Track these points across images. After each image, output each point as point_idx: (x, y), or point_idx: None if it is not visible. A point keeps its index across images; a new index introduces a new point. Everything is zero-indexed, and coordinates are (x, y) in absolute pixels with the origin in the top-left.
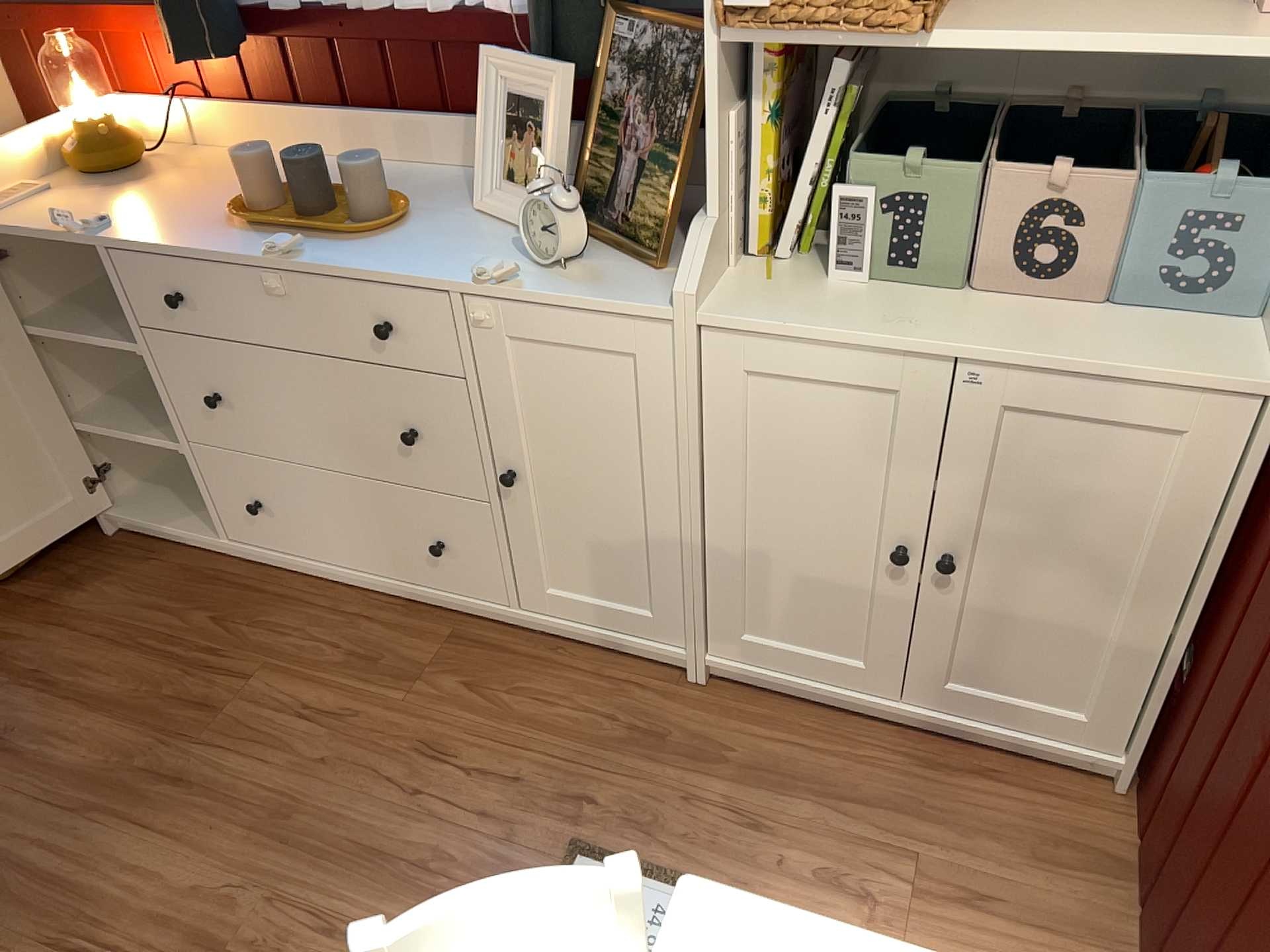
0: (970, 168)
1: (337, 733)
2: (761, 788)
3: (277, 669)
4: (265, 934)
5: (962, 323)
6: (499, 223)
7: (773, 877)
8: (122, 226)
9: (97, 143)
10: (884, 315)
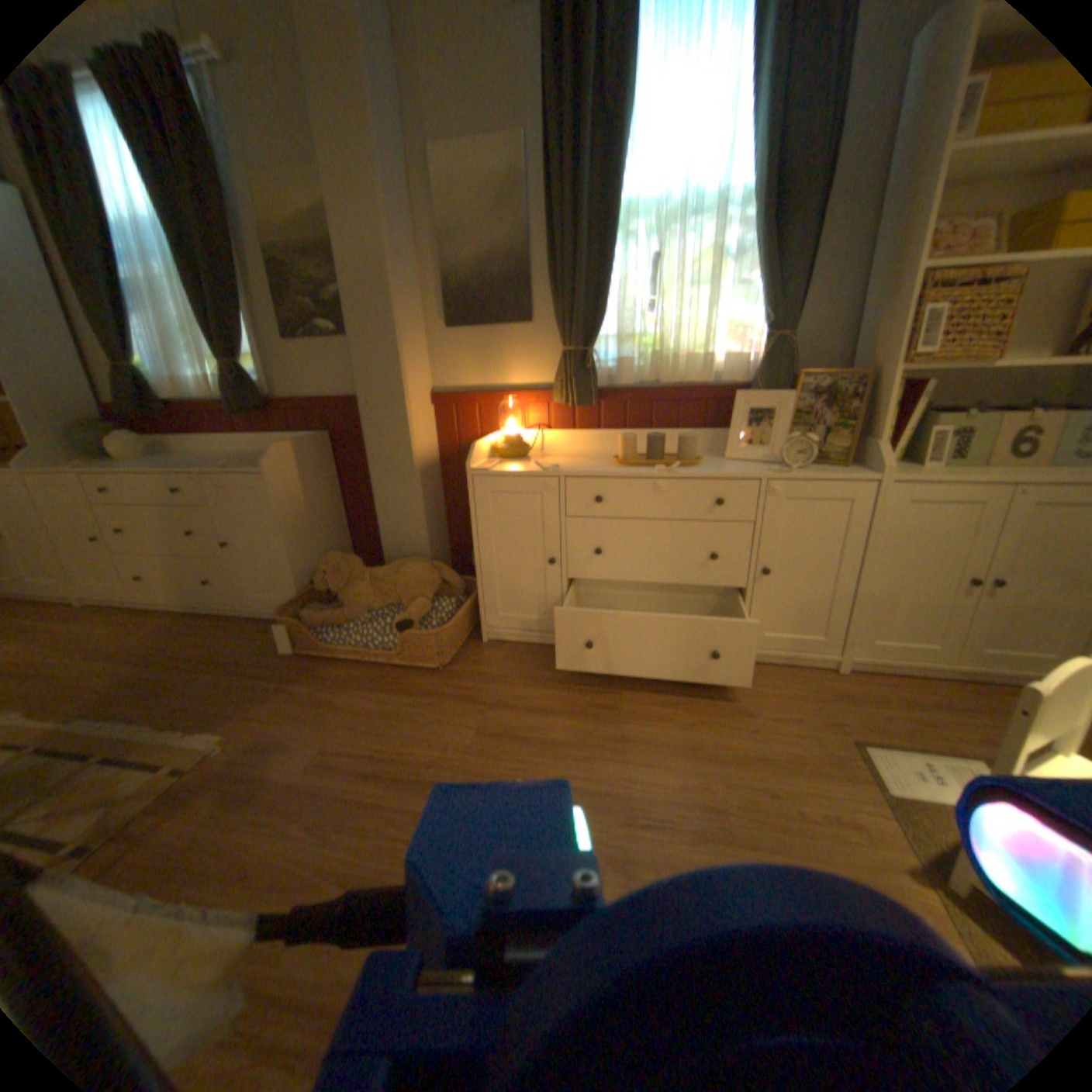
0: (991, 415)
1: (687, 716)
2: (921, 715)
3: (626, 692)
4: (742, 811)
5: (1005, 473)
6: (738, 460)
7: (969, 751)
8: (557, 466)
9: (509, 440)
10: (968, 473)
